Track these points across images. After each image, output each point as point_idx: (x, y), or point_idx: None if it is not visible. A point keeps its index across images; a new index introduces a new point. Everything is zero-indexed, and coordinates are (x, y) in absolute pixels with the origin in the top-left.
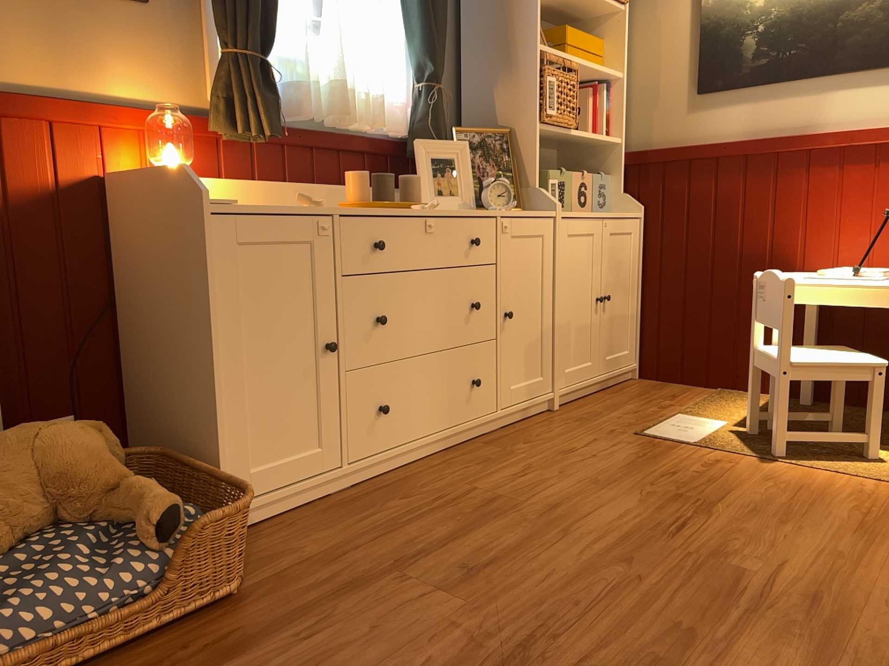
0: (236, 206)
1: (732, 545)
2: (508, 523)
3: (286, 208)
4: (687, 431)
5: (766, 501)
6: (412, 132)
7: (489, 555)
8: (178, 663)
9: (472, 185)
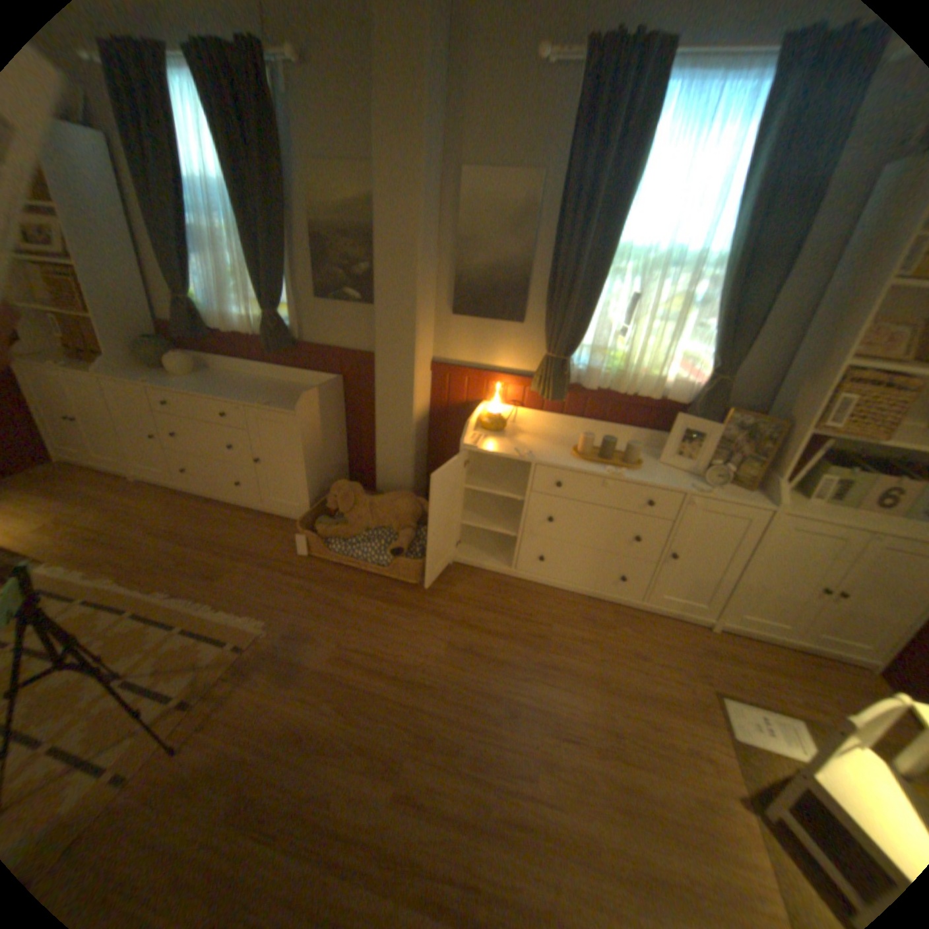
0: (484, 447)
1: (565, 777)
2: (521, 653)
3: (513, 452)
4: (758, 735)
5: (656, 804)
6: (693, 404)
7: (486, 654)
8: (378, 592)
9: (708, 460)
